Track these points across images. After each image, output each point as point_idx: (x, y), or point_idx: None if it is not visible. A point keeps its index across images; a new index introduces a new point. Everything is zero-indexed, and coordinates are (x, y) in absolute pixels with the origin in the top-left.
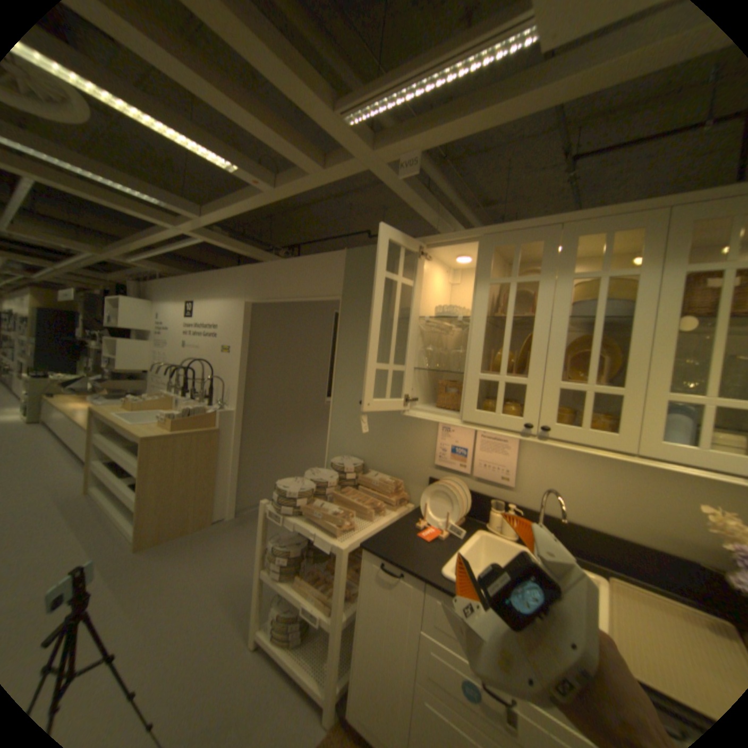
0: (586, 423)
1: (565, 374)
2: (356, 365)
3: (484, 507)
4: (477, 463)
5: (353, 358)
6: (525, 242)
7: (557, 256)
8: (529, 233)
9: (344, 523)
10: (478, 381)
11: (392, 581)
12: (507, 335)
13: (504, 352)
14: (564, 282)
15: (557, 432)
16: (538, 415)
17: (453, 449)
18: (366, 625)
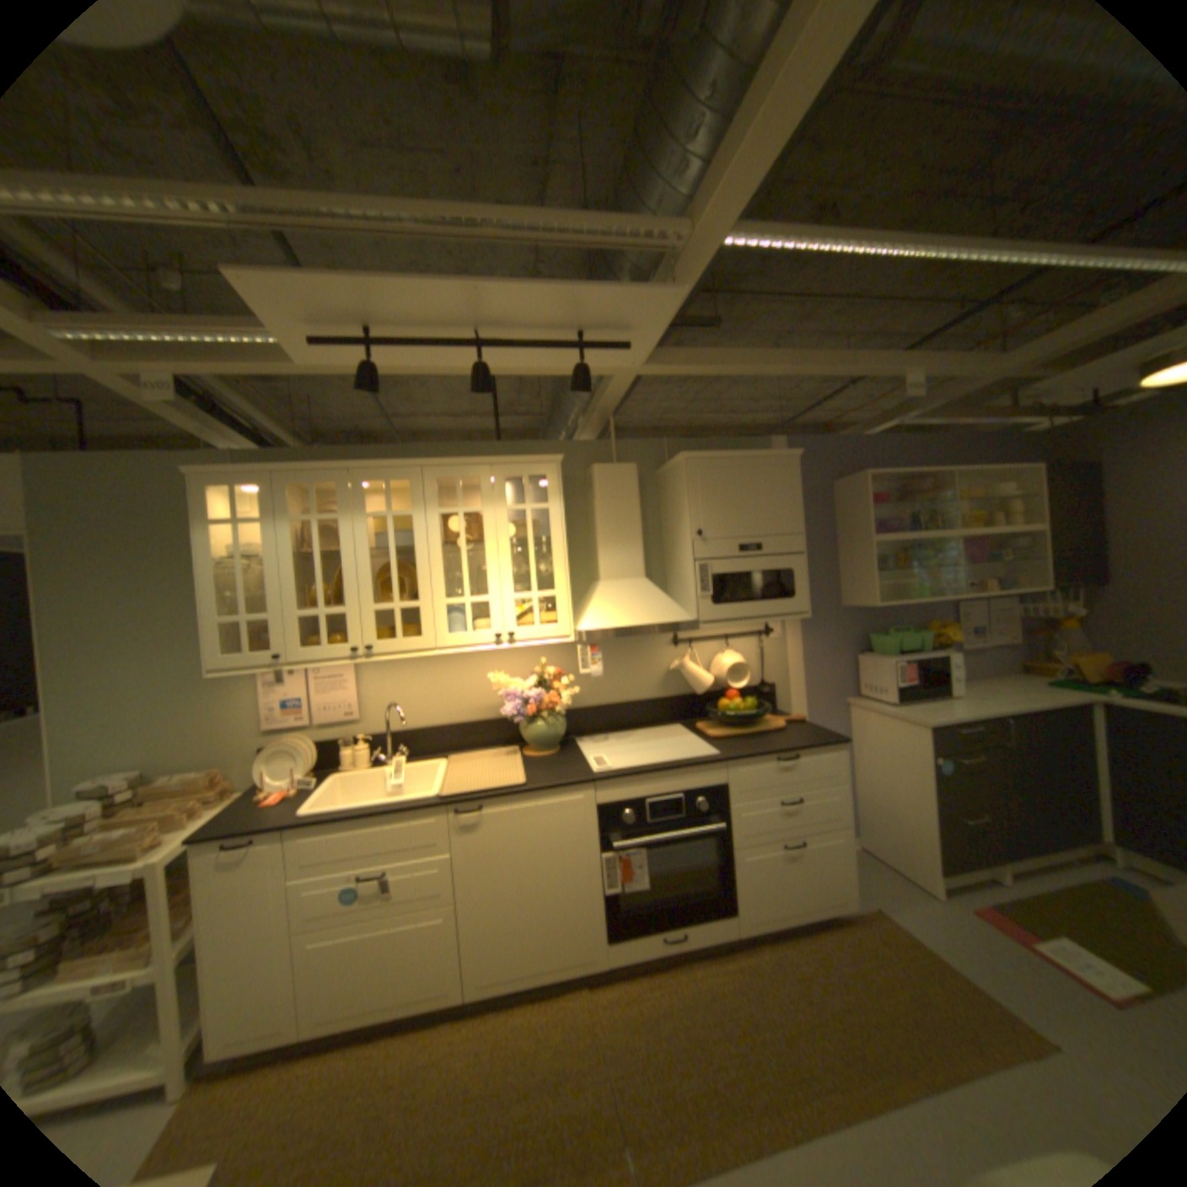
0: (399, 634)
1: (379, 598)
2: (91, 635)
3: (333, 750)
4: (316, 709)
5: (81, 625)
6: (319, 479)
7: (350, 497)
8: (321, 475)
9: (146, 838)
10: (299, 619)
11: (240, 855)
12: (319, 570)
13: (320, 586)
14: (361, 520)
15: (380, 648)
16: (361, 637)
17: (284, 704)
18: (214, 928)
